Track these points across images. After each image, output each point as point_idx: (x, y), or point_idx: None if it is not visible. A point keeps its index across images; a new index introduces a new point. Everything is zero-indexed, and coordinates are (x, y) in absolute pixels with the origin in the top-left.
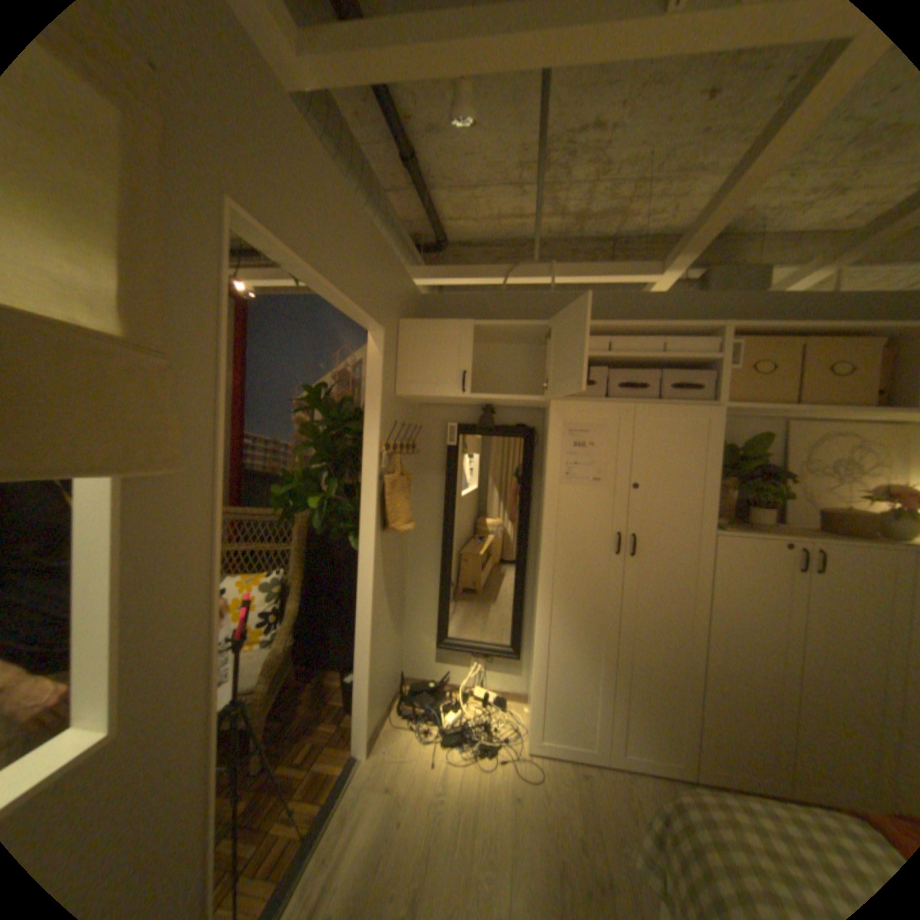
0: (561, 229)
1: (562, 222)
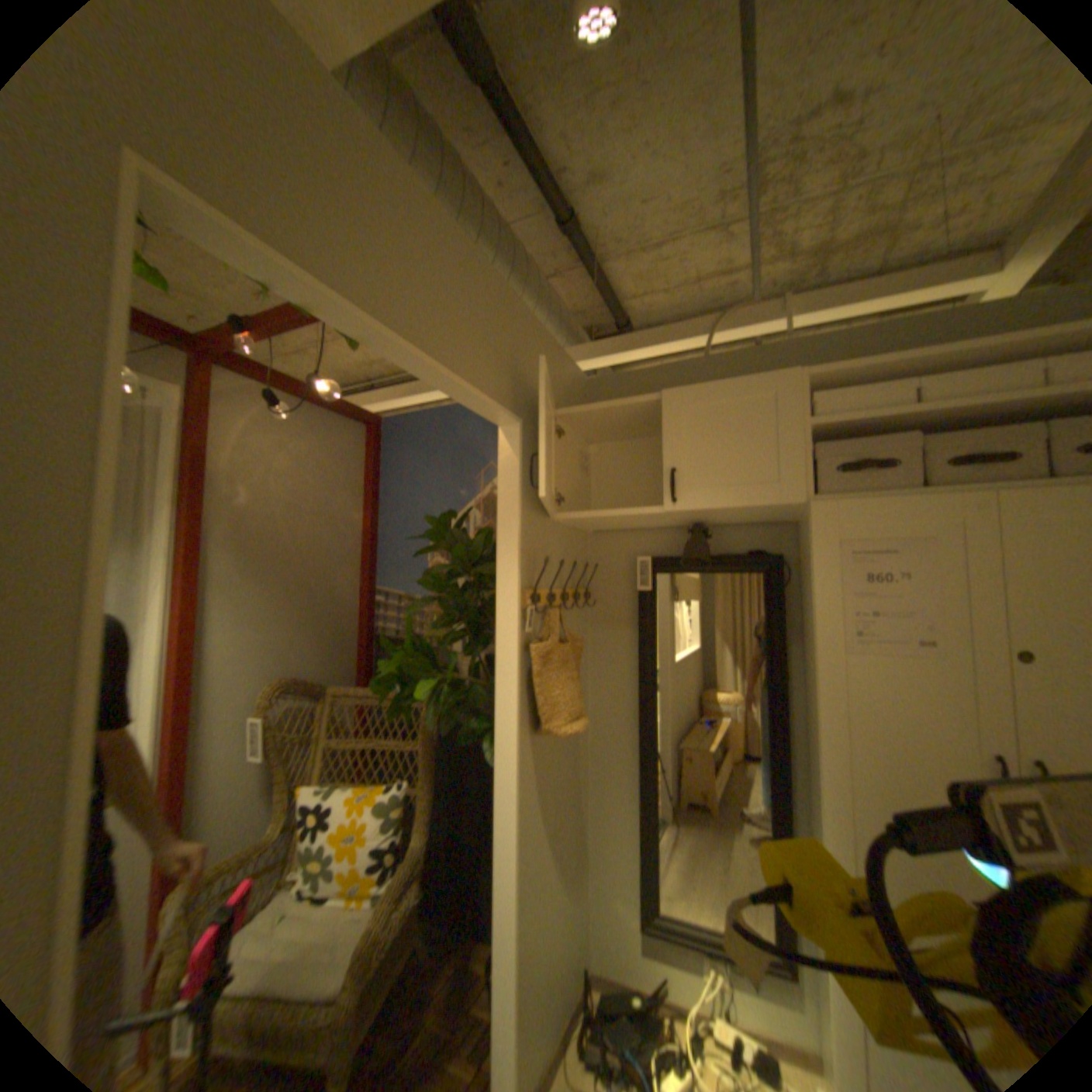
0: (789, 276)
1: (791, 266)
